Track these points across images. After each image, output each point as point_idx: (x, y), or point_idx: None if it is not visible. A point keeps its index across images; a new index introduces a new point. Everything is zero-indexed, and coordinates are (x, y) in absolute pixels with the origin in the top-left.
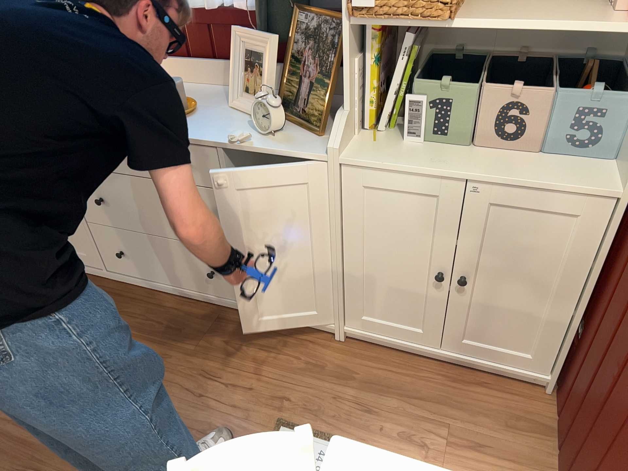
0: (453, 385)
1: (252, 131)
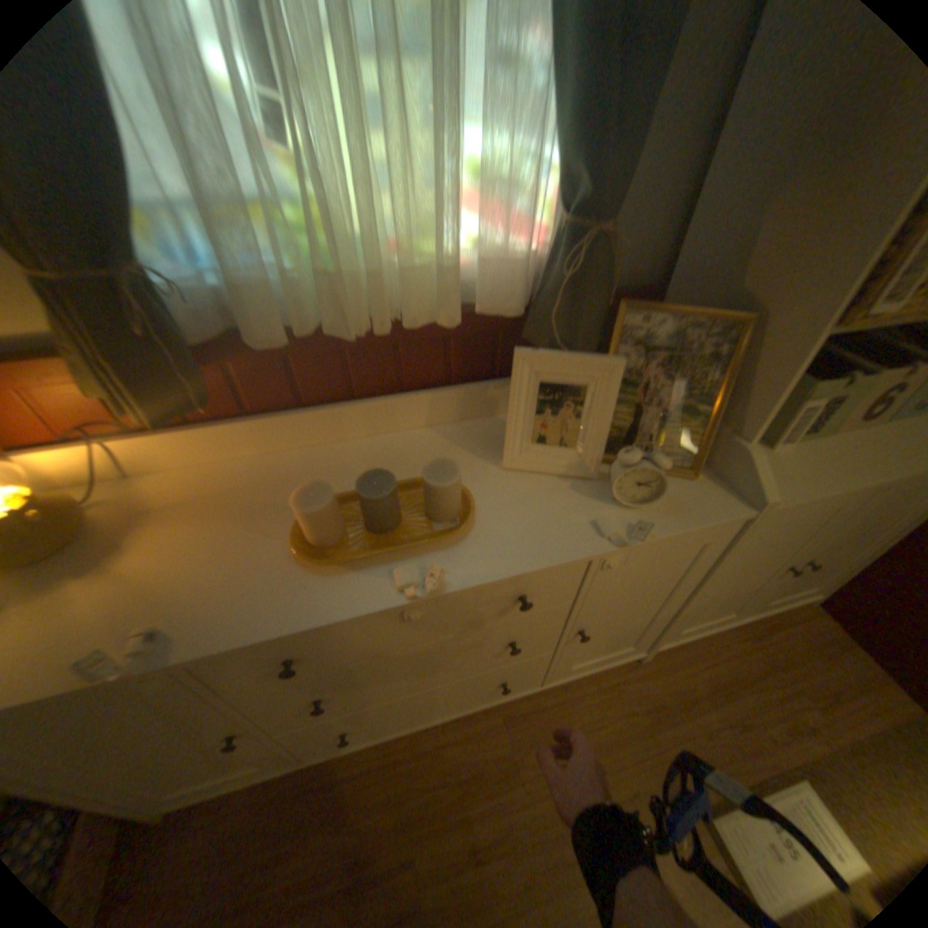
0: (767, 648)
1: (601, 502)
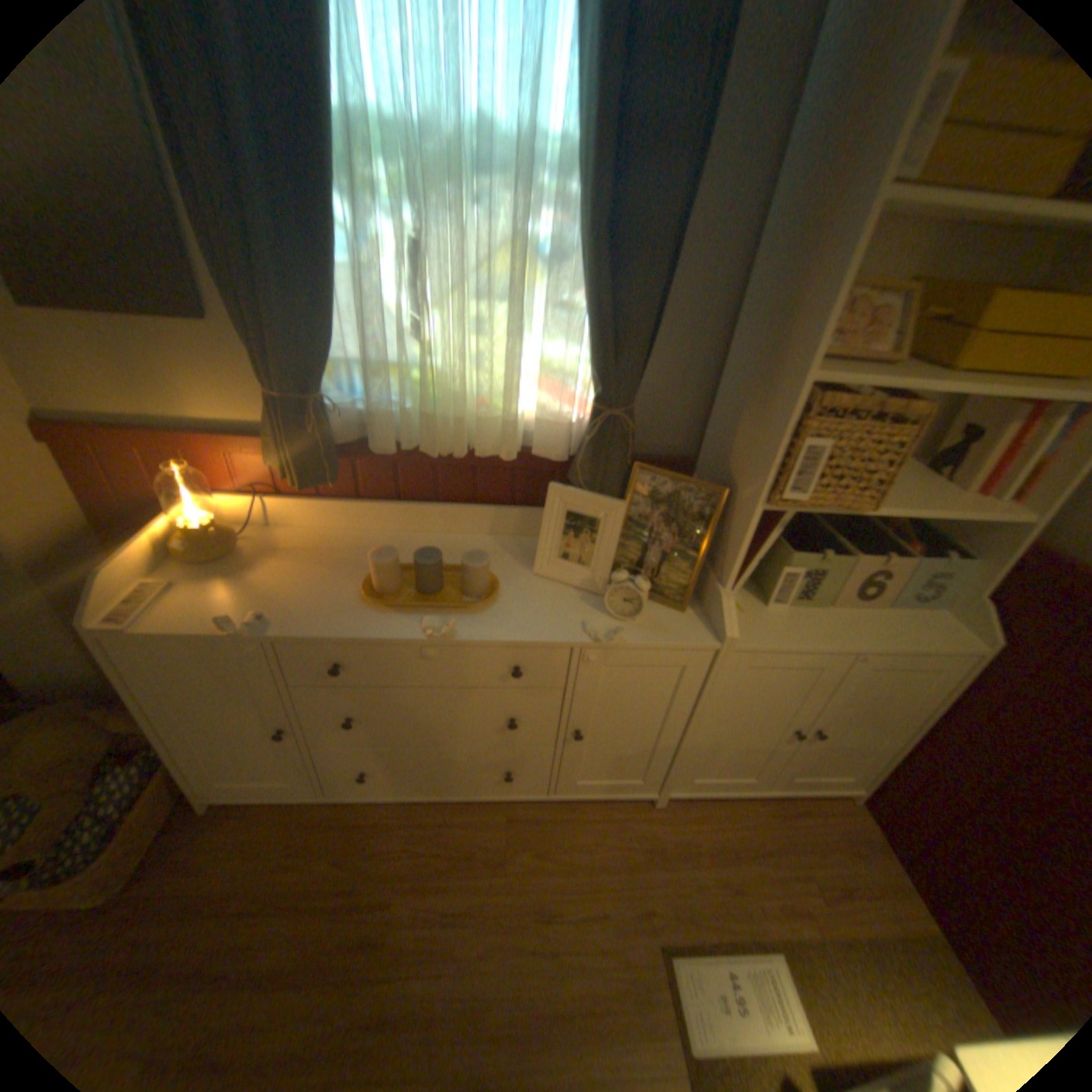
0: (791, 830)
1: (596, 611)
